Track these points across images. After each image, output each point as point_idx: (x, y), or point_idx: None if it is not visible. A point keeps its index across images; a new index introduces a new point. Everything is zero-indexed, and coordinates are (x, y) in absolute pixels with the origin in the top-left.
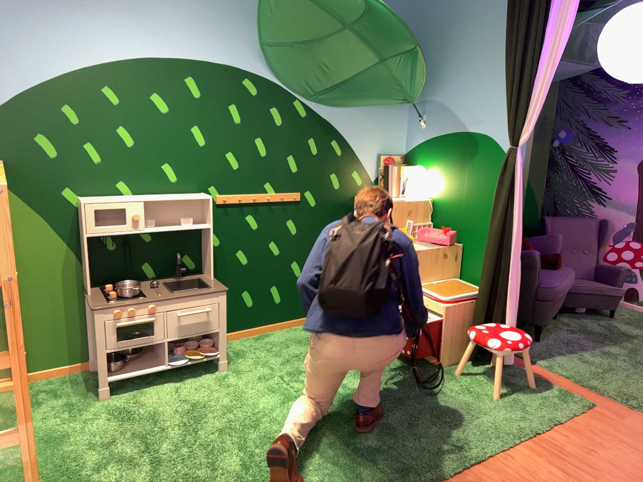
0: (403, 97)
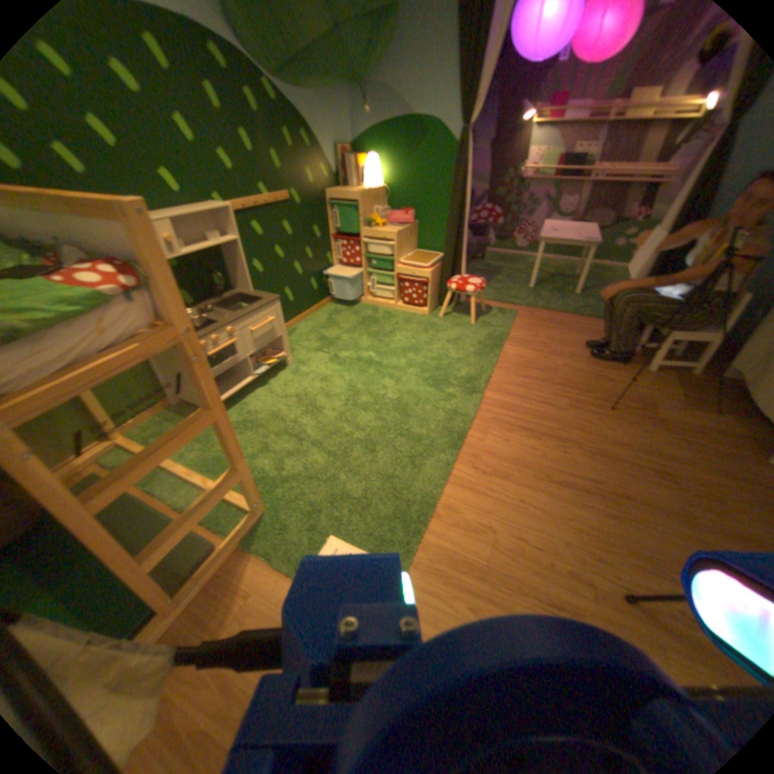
0: (351, 71)
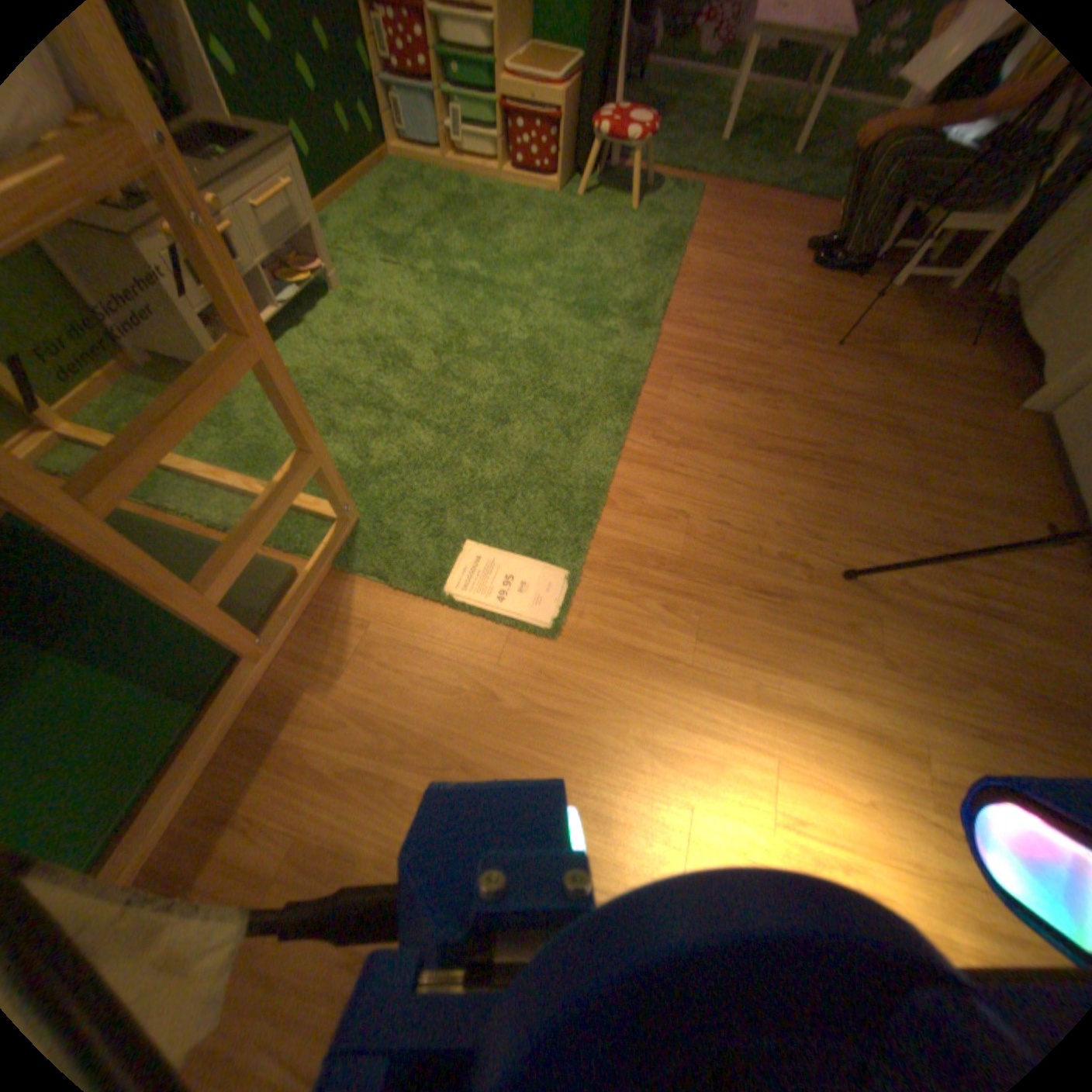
0: None
